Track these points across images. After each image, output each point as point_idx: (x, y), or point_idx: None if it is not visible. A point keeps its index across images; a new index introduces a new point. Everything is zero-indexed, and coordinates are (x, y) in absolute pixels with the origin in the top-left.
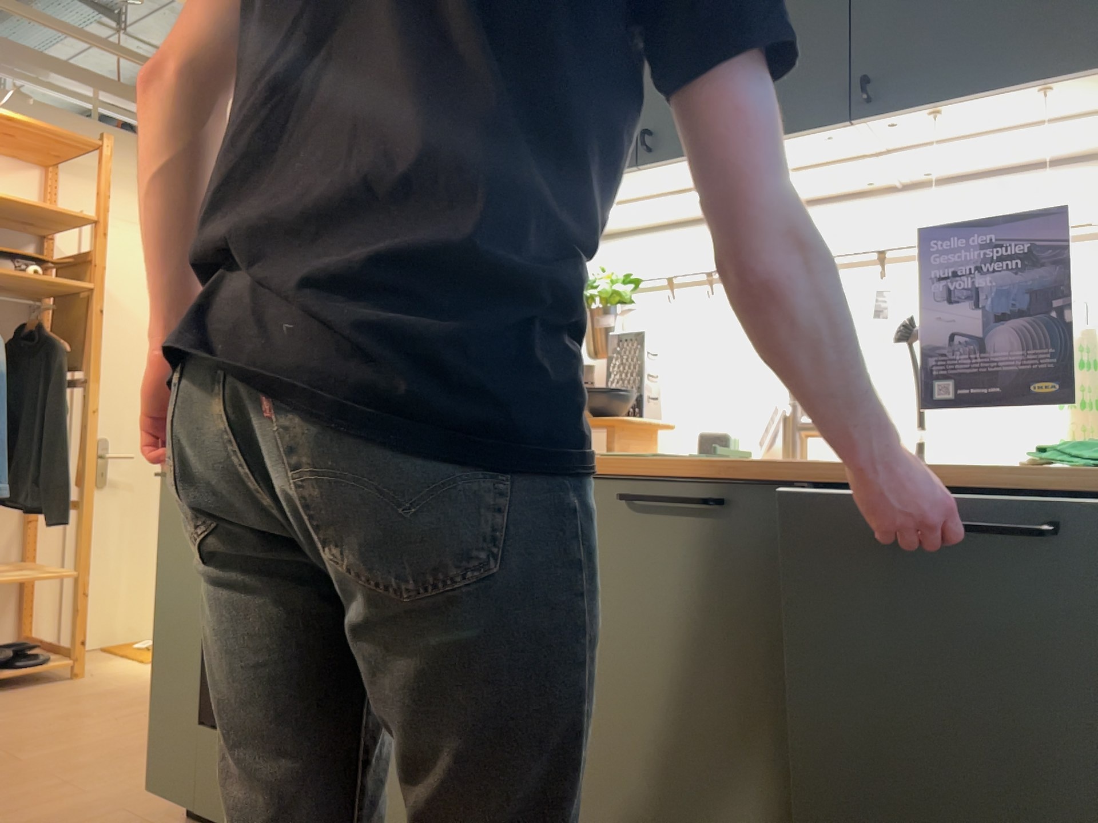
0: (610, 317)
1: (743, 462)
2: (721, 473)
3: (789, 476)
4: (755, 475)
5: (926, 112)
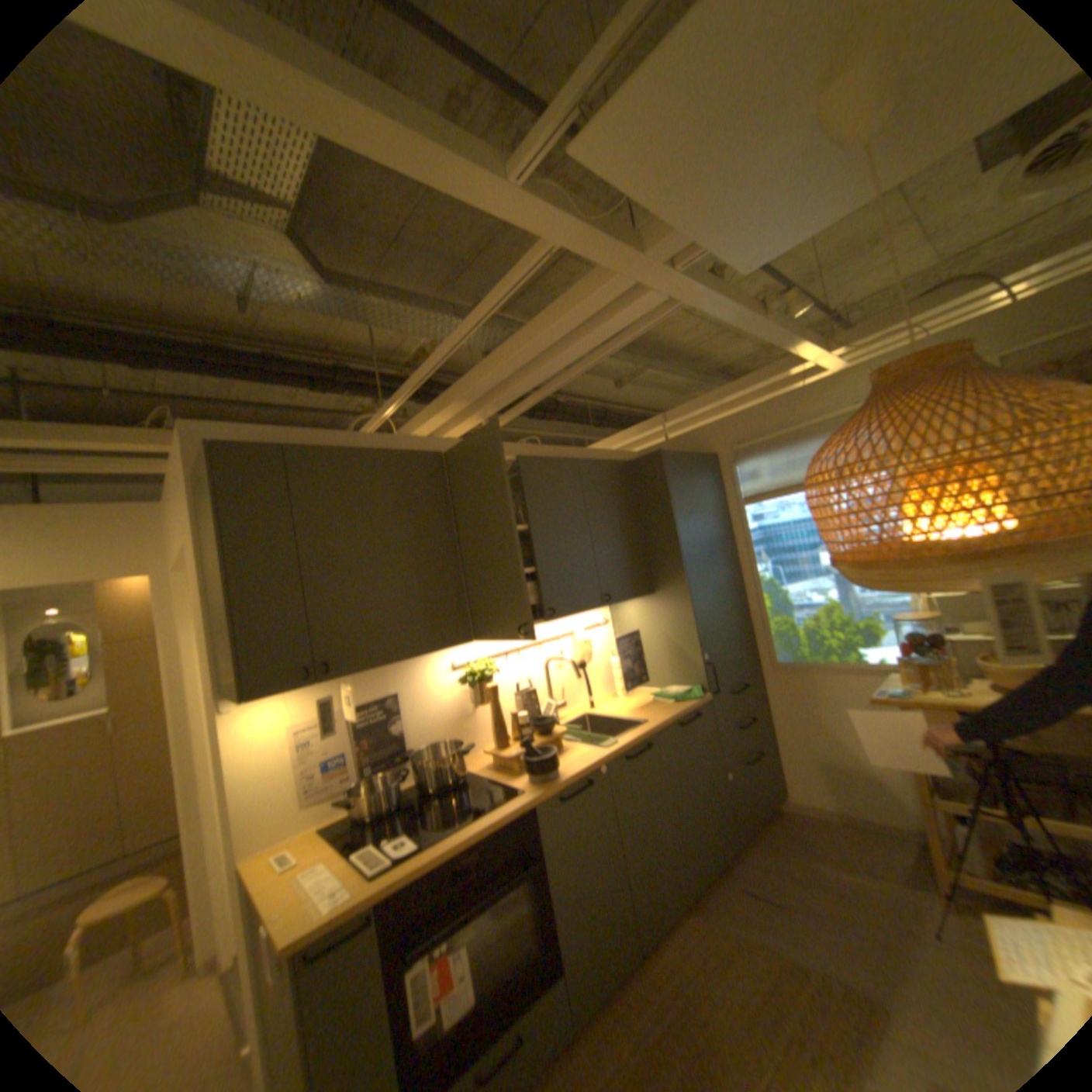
0: (492, 684)
1: (639, 729)
2: (647, 735)
3: (660, 728)
4: (653, 731)
5: (612, 604)
